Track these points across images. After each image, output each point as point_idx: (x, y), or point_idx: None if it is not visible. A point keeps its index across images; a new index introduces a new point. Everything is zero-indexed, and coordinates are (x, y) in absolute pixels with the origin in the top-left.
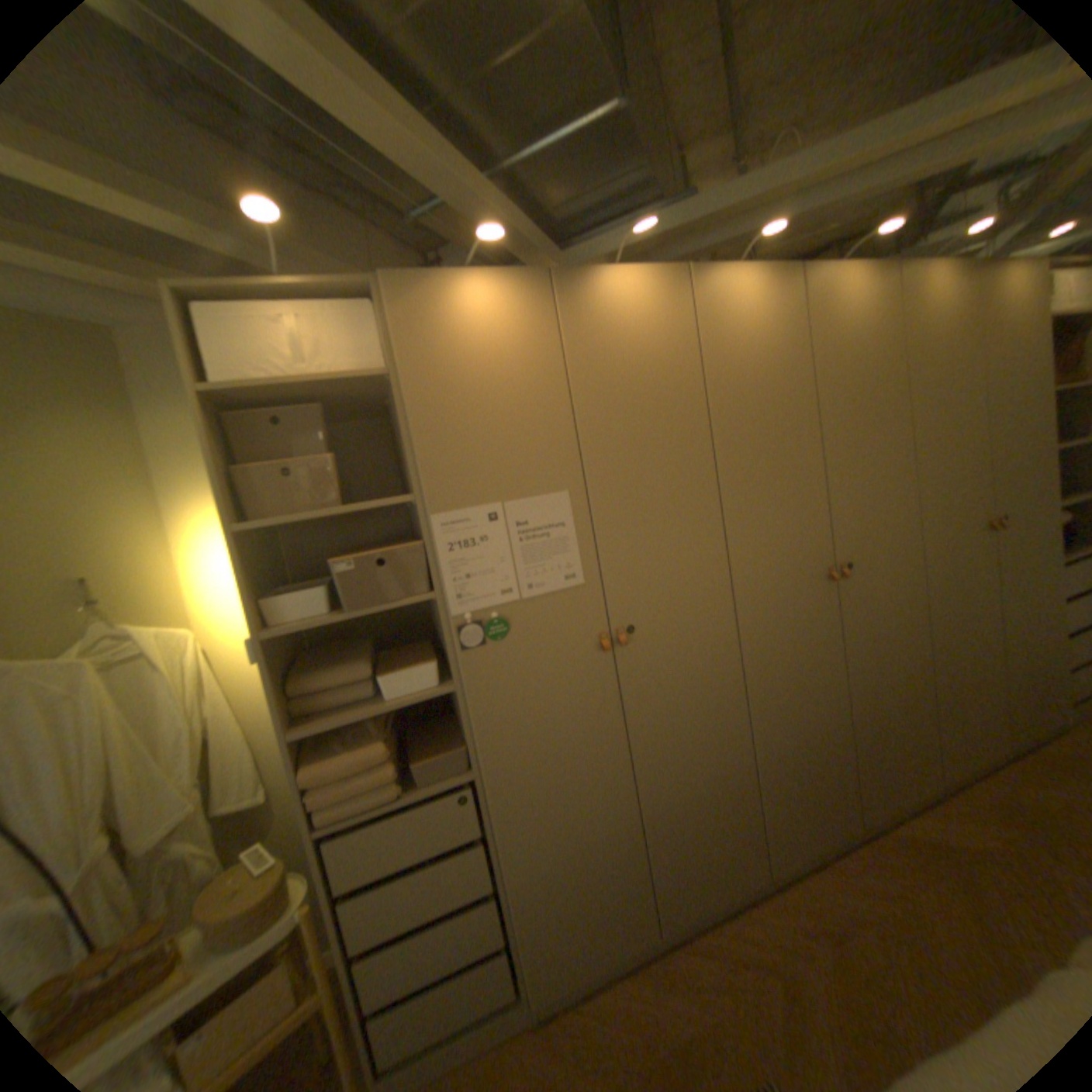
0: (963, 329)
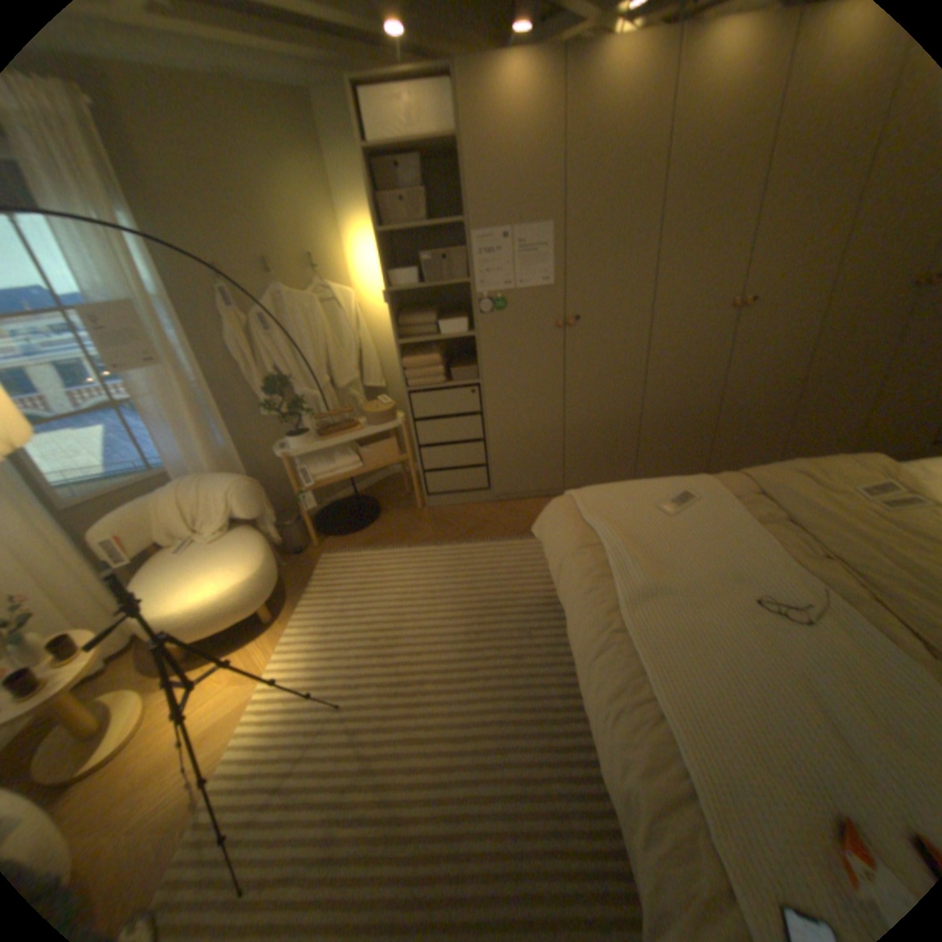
0: None
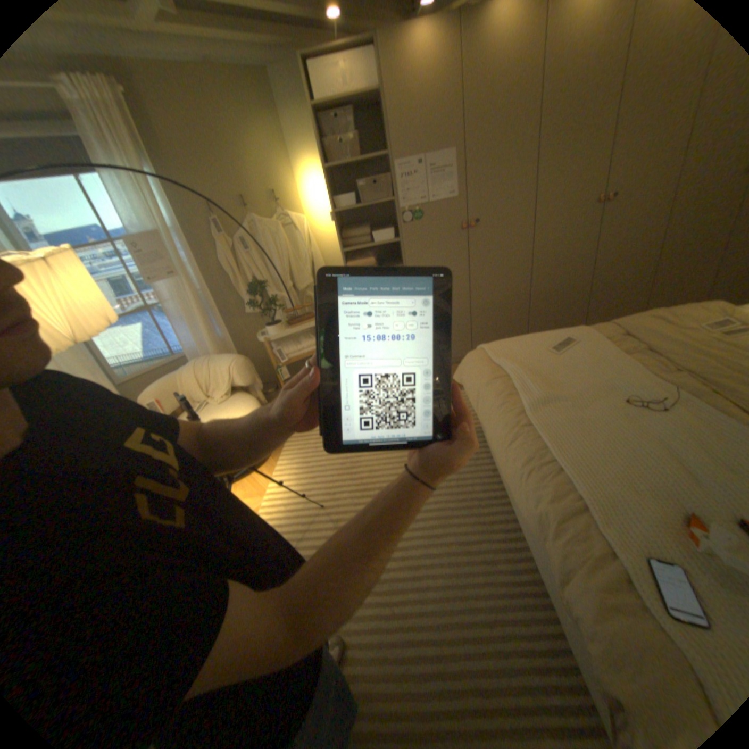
0: None
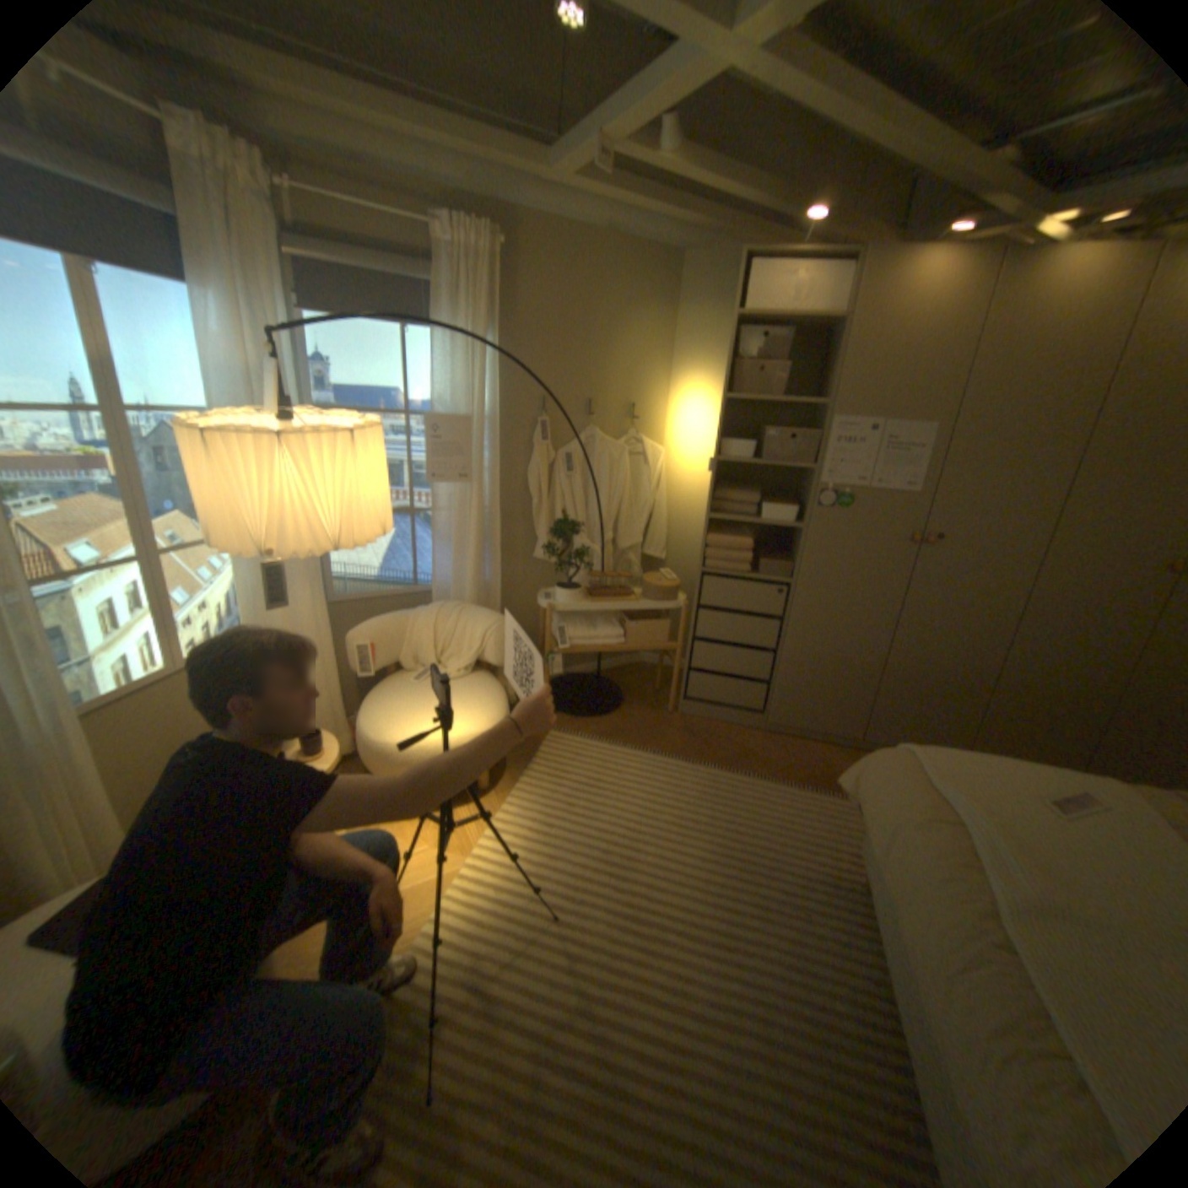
0: None
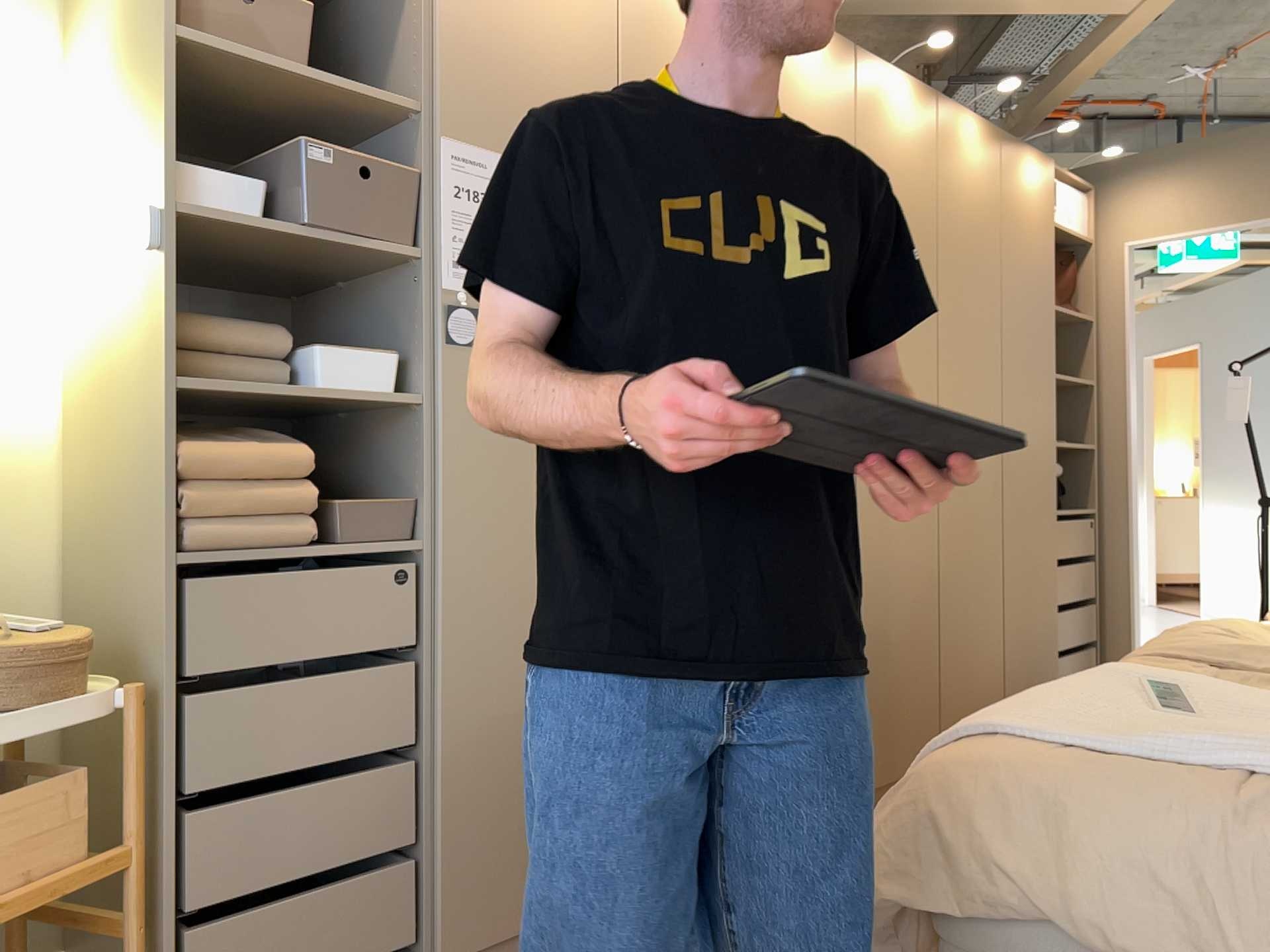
0: (975, 198)
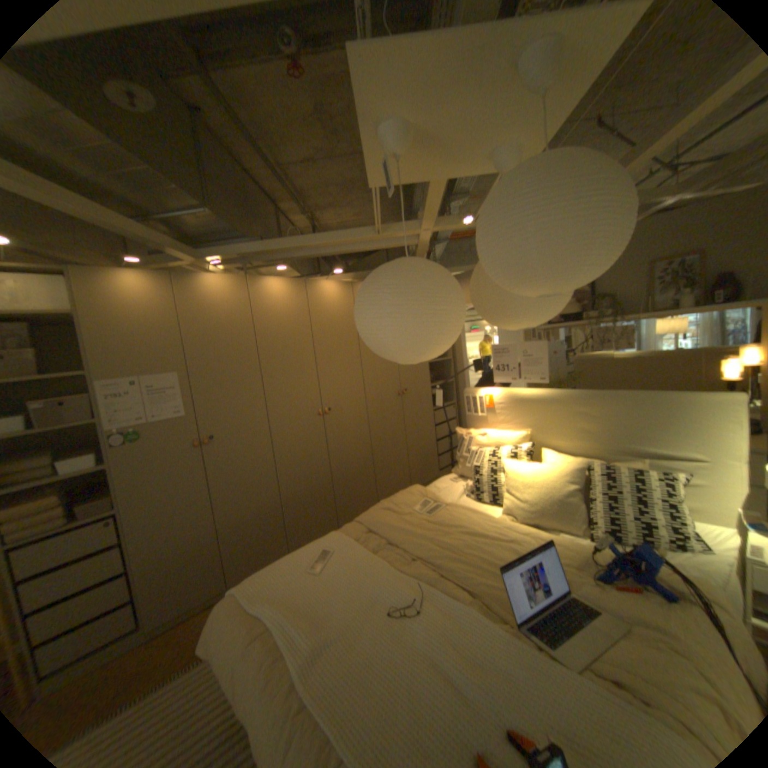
0: None
